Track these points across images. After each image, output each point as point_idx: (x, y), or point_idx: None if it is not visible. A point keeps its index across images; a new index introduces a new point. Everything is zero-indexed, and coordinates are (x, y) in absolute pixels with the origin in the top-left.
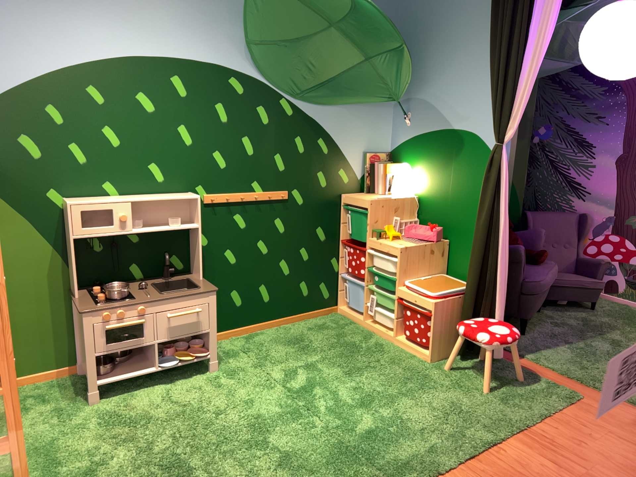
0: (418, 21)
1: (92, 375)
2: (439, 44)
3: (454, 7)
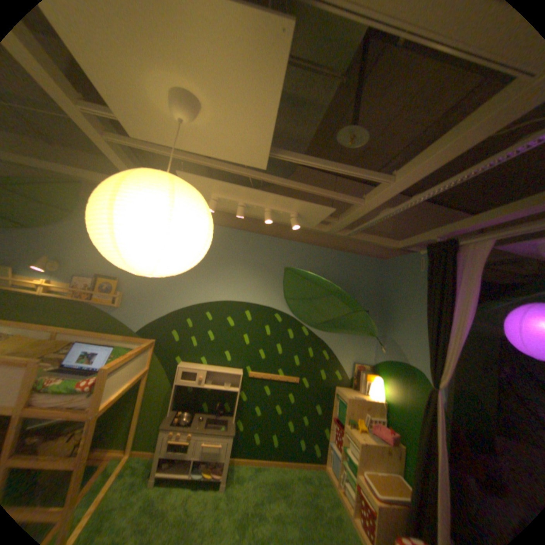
0: (392, 293)
1: (153, 470)
2: (402, 309)
3: (411, 290)
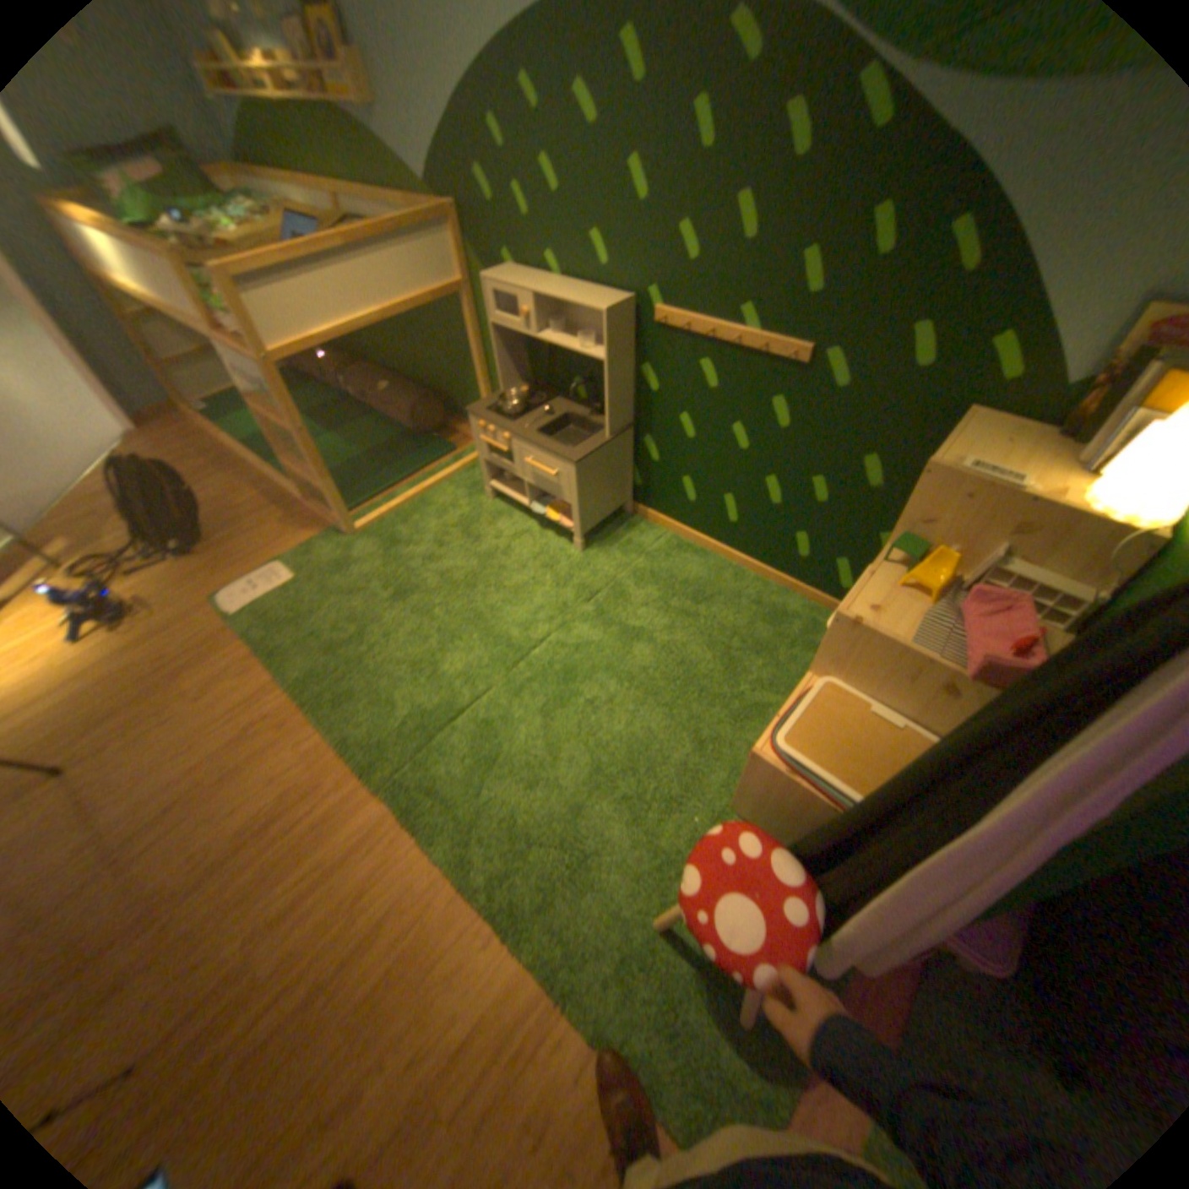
0: None
1: (484, 475)
2: None
3: None
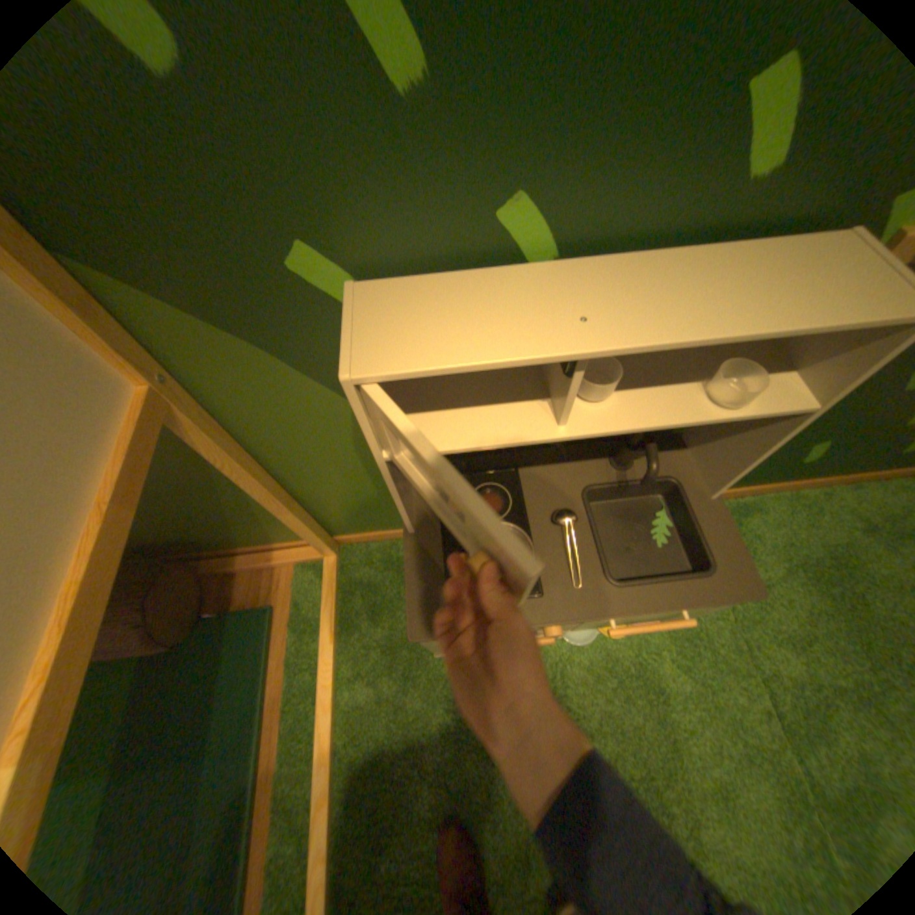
0: None
1: None
2: None
3: None
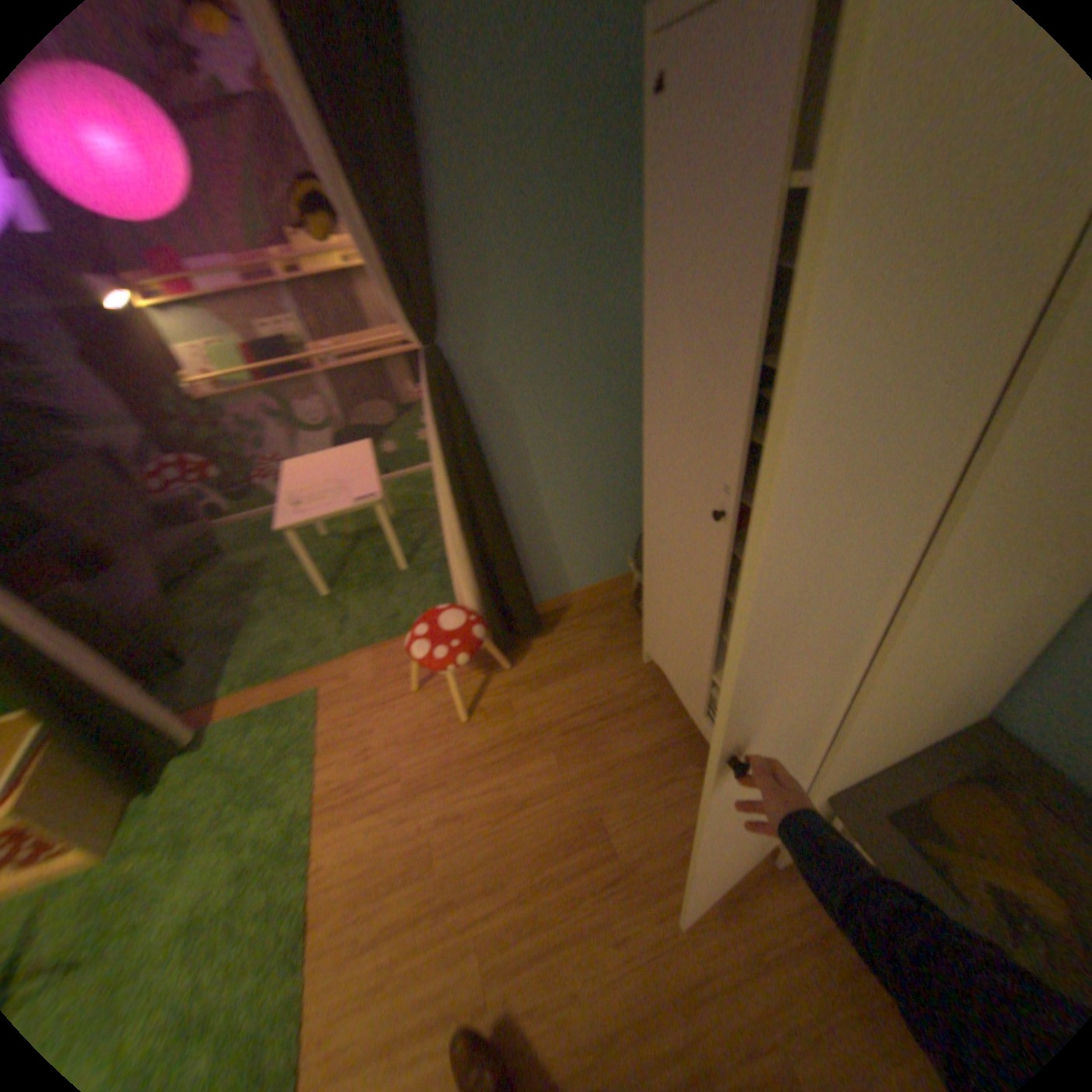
0: None
1: None
2: None
3: None
